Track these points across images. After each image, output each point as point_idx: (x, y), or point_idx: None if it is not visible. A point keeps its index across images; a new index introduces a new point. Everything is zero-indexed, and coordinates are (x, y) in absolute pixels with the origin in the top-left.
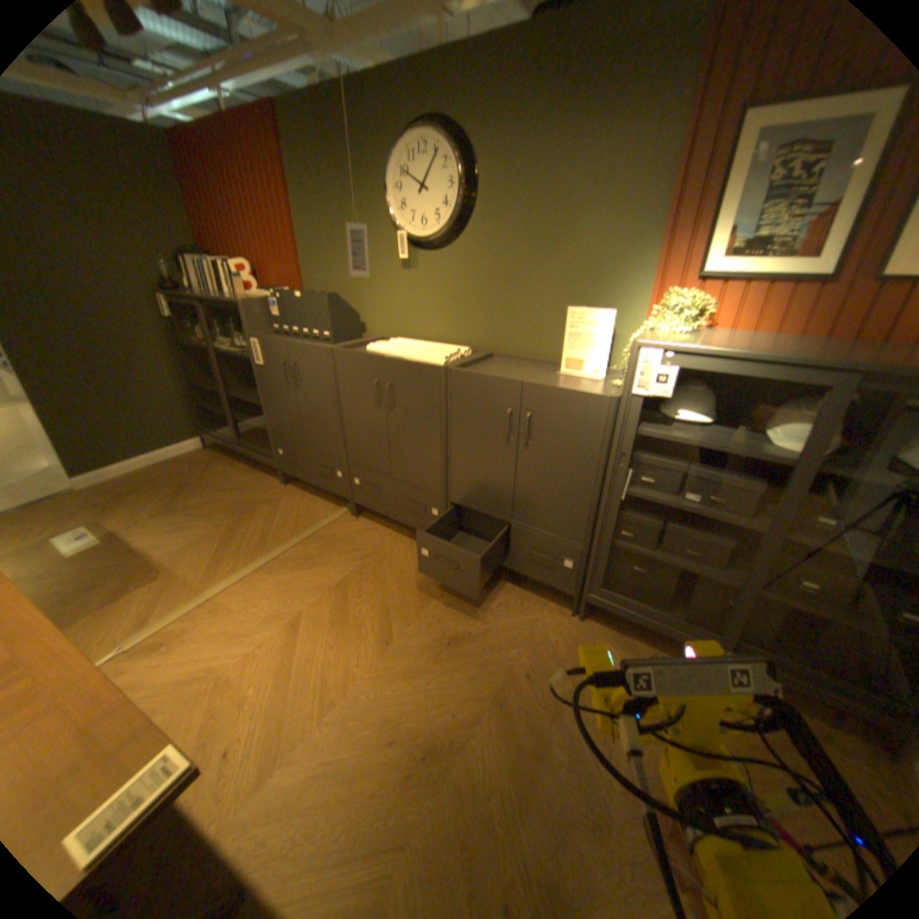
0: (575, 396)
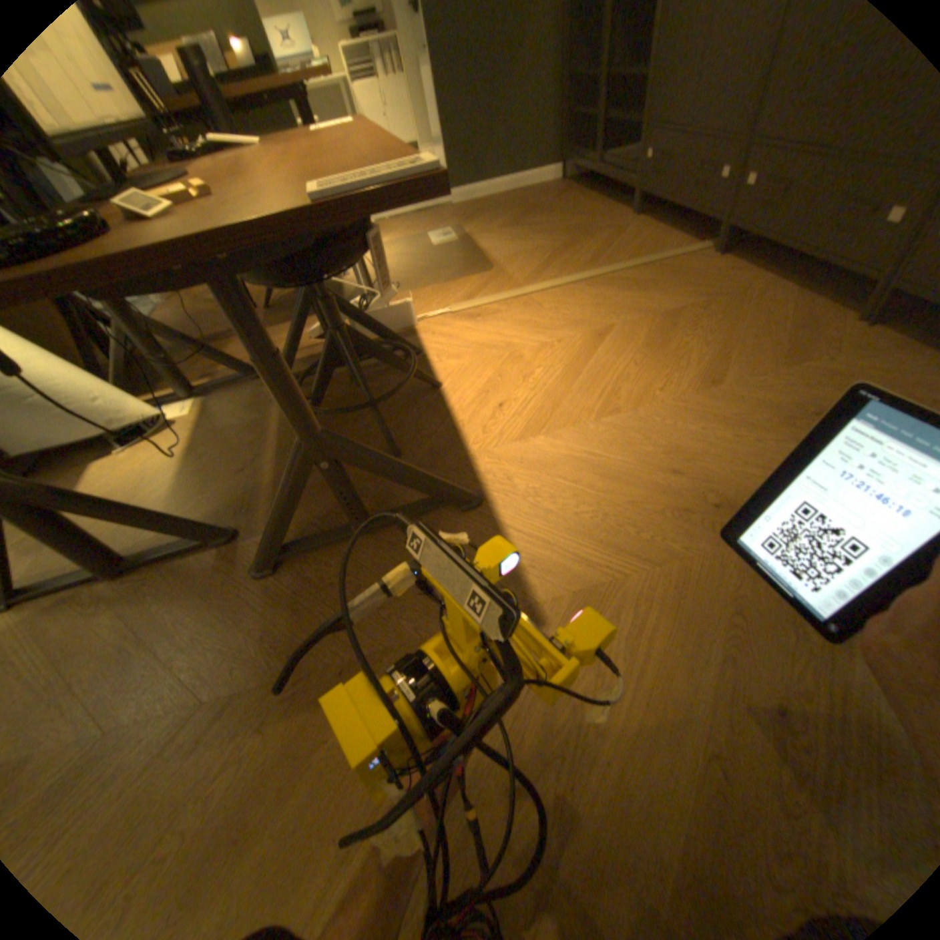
0: None
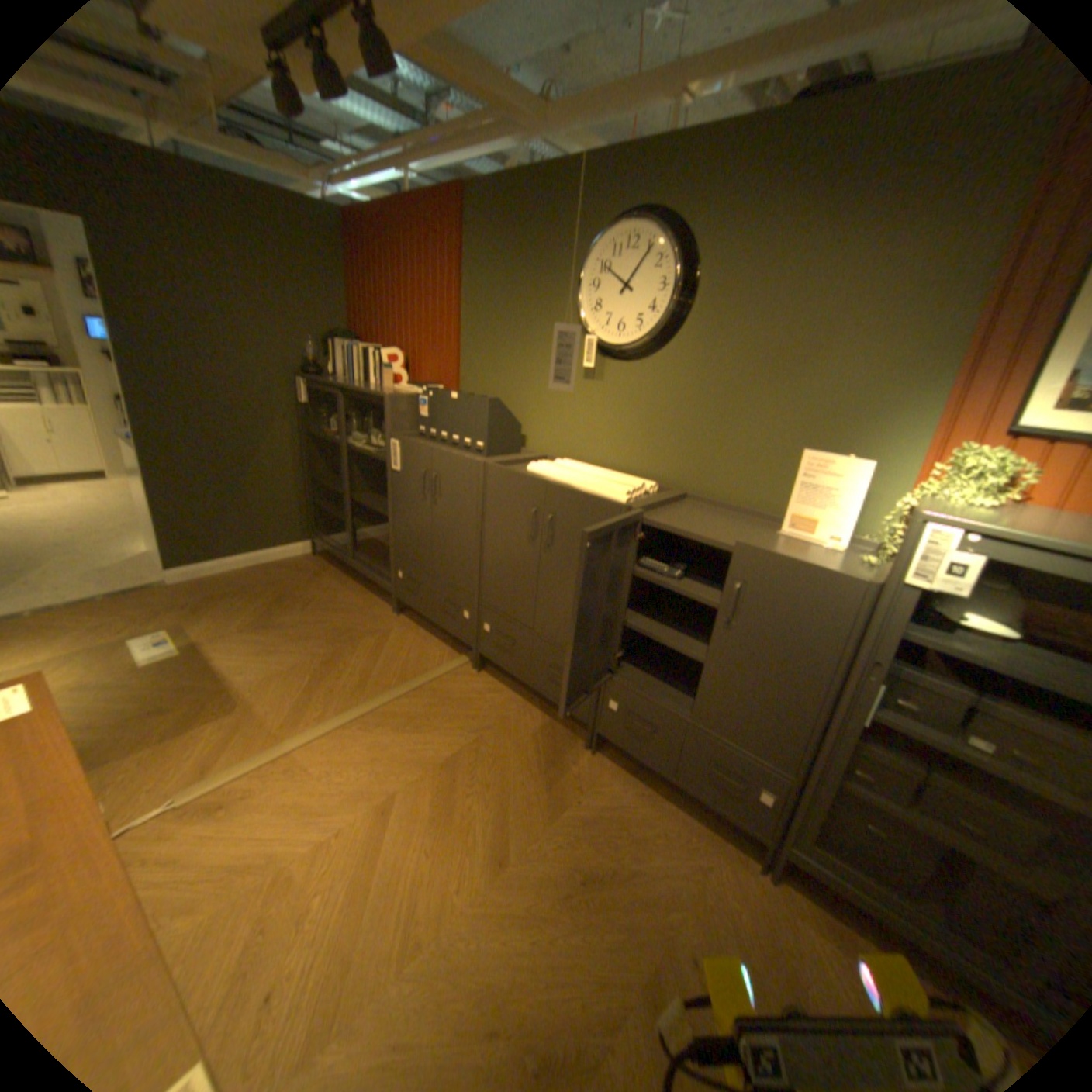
0: (811, 572)
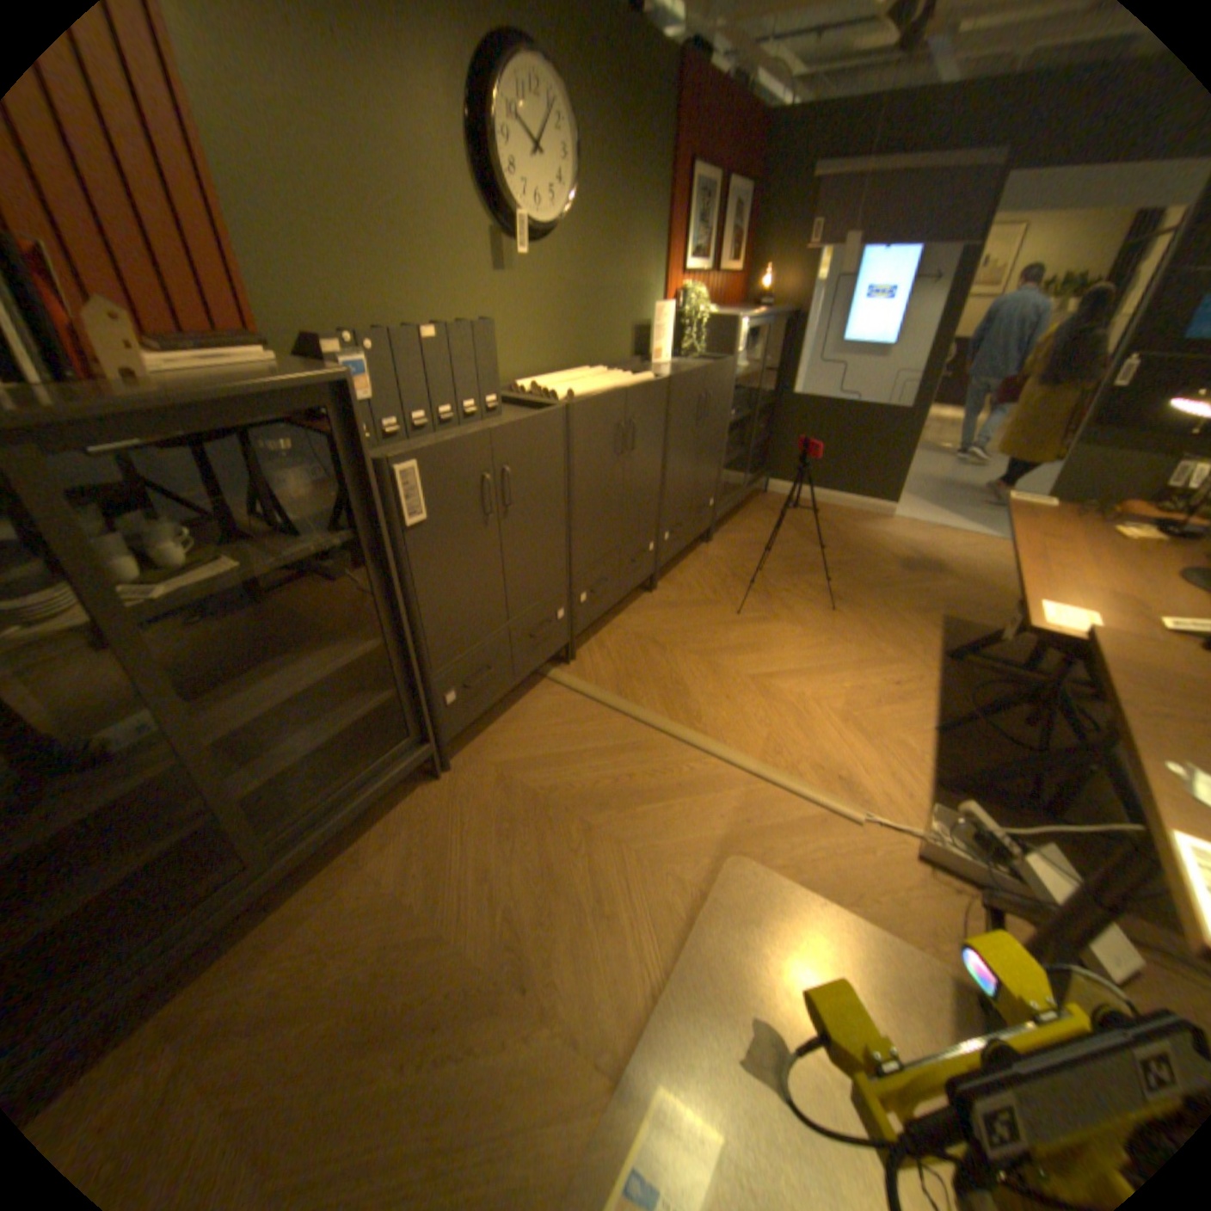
0: (723, 366)
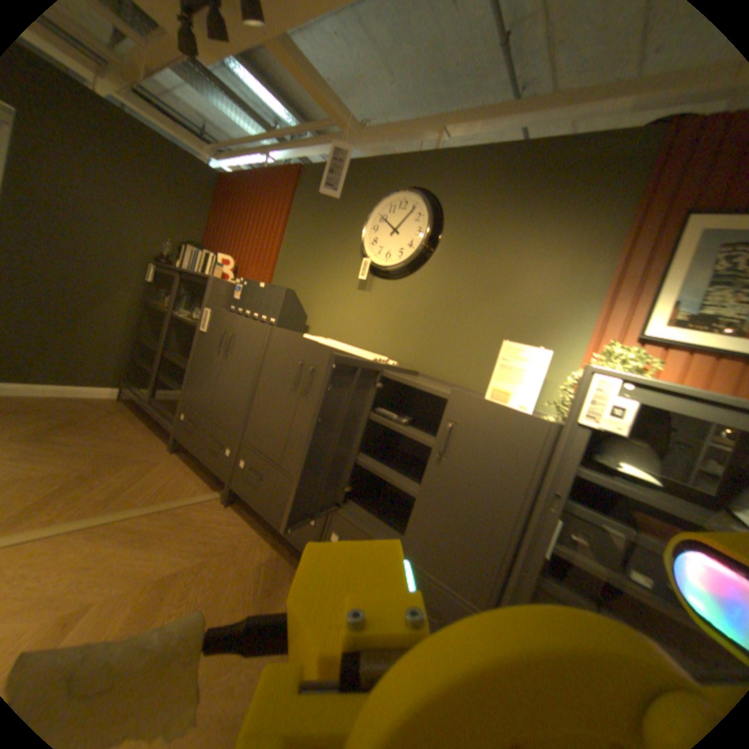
0: (508, 412)
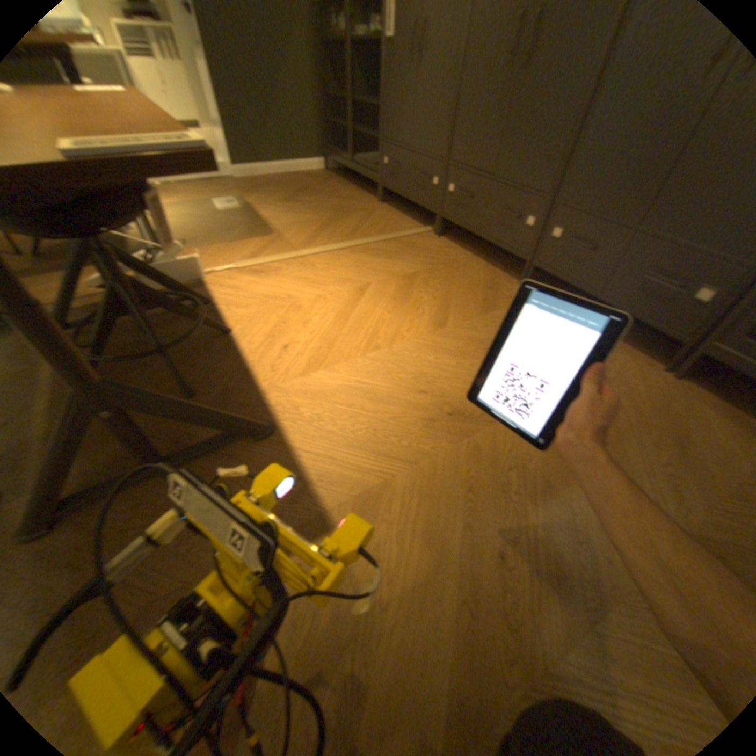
0: None
